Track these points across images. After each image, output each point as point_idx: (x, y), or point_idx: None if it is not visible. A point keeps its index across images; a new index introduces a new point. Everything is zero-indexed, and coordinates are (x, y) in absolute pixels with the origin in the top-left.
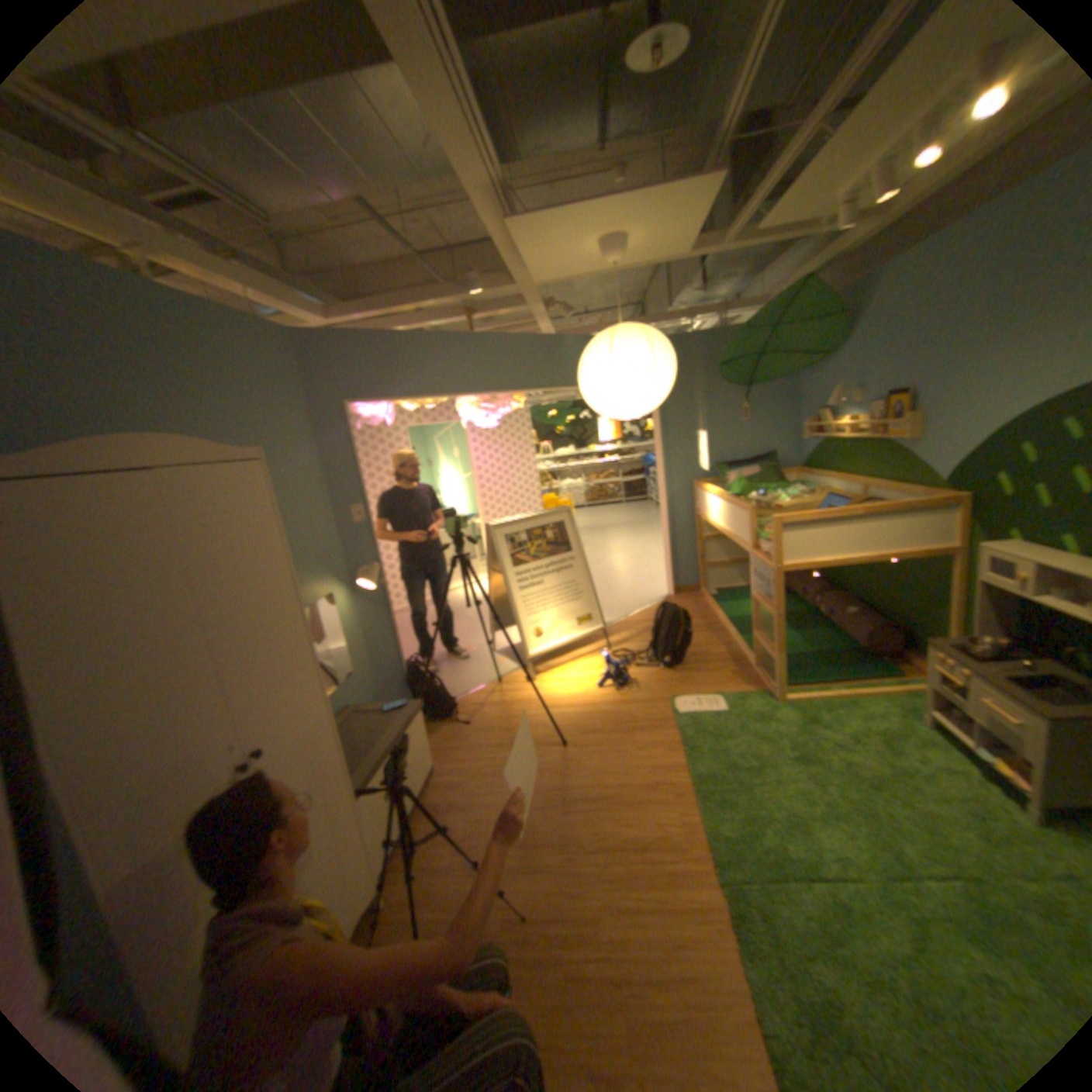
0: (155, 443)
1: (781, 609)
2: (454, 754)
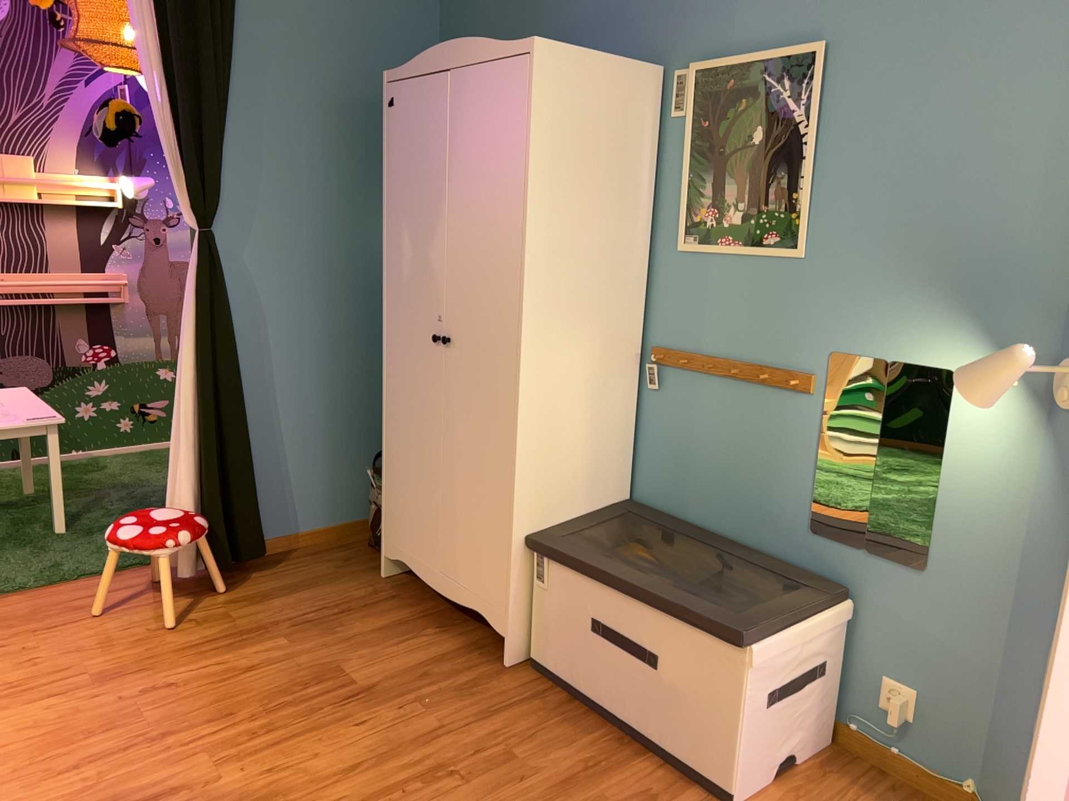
0: (455, 46)
1: None
2: None
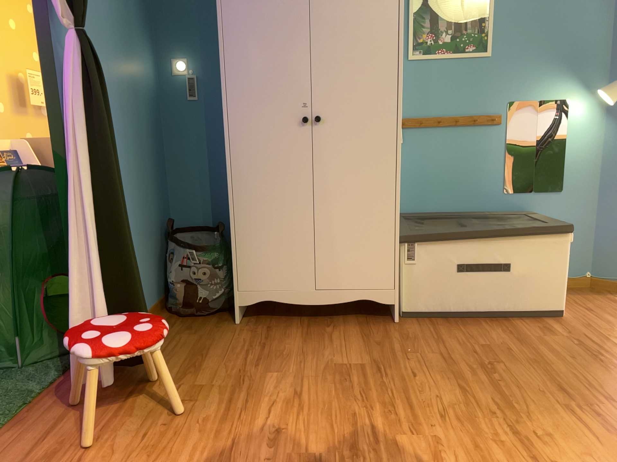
0: None
1: None
2: (602, 323)
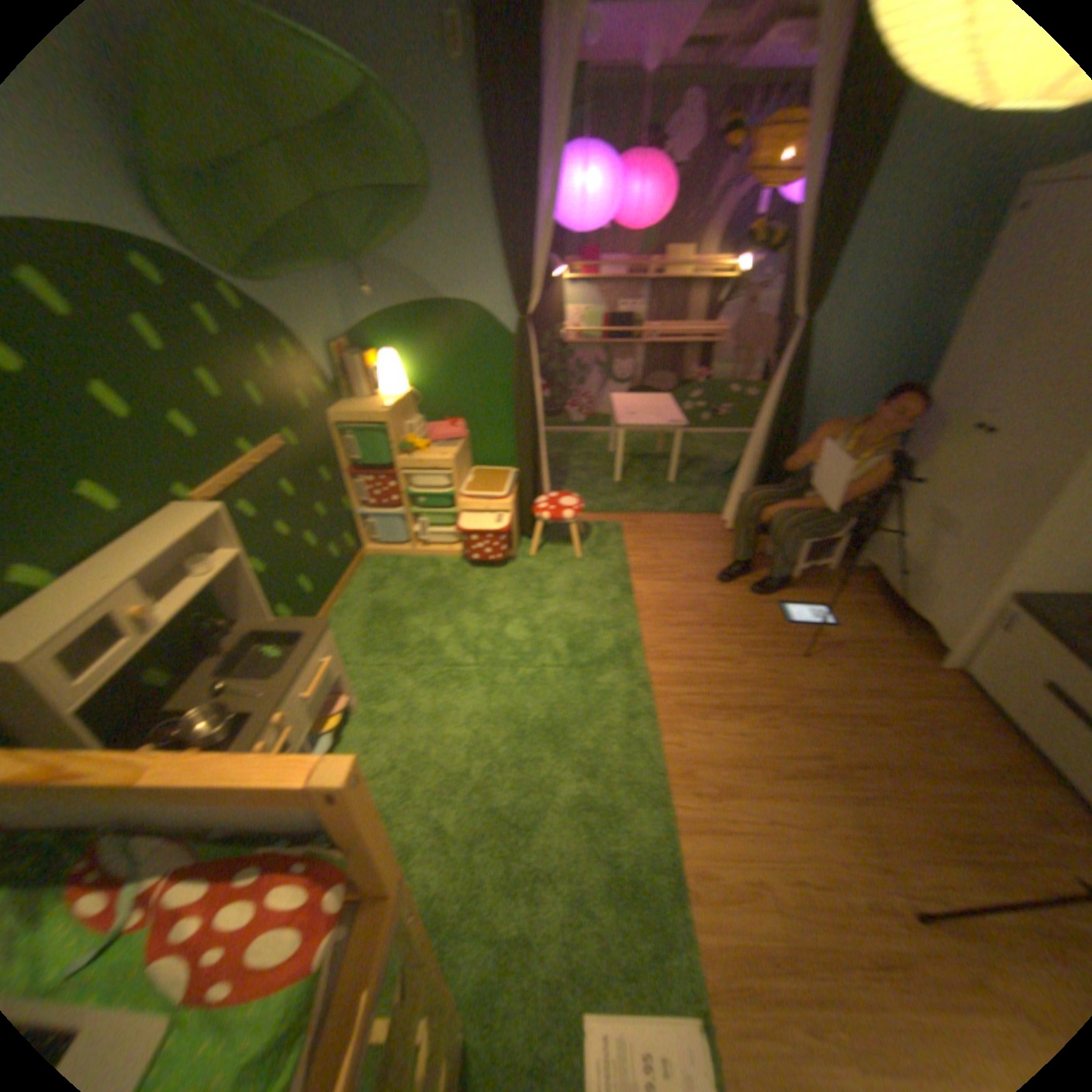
0: None
1: (408, 930)
2: None
